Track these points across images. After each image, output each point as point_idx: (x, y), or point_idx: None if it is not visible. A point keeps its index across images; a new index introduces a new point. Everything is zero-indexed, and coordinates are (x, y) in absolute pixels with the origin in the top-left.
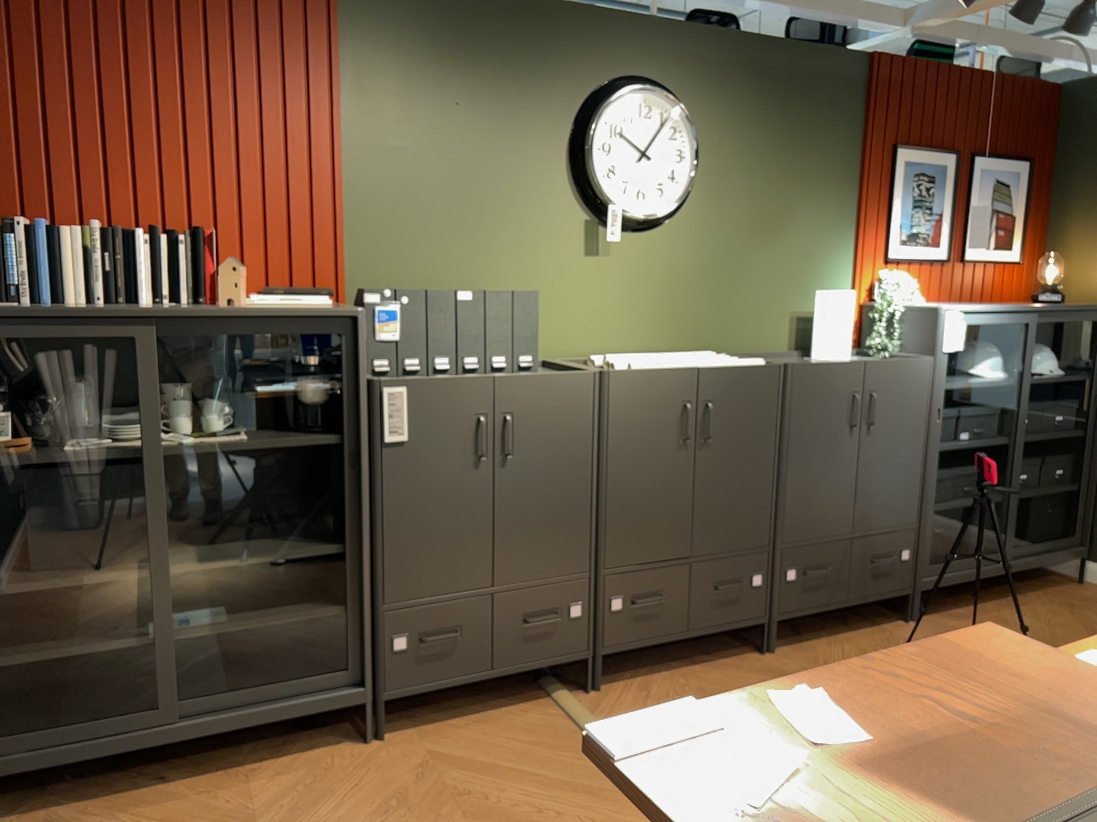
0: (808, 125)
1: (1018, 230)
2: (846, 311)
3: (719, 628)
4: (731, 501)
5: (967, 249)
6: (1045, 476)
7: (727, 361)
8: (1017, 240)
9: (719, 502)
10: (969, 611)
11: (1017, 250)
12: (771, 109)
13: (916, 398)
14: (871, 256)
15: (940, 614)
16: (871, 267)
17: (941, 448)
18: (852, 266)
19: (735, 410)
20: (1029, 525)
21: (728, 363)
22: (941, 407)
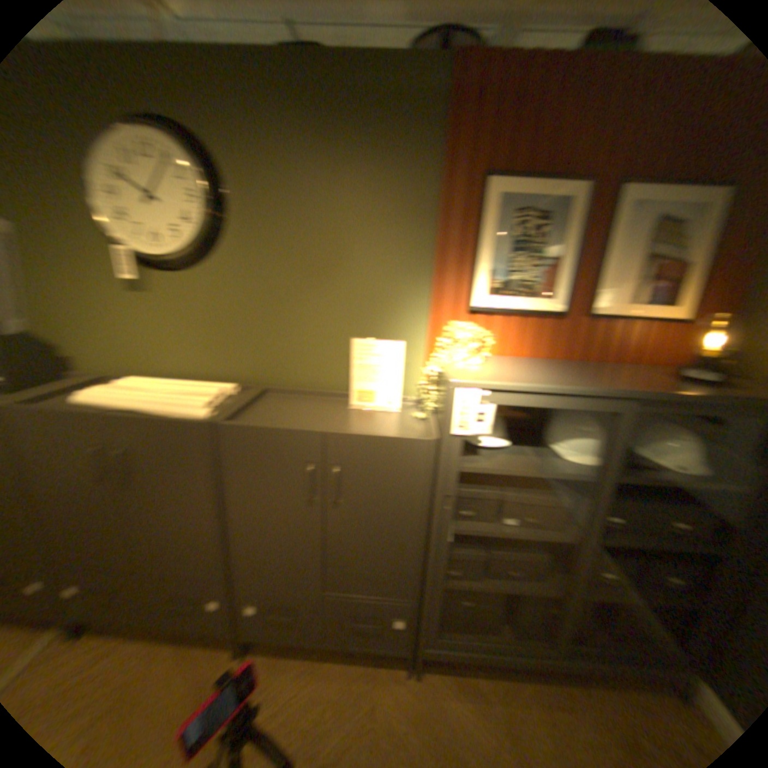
0: (359, 153)
1: (692, 279)
2: (390, 361)
3: (173, 632)
4: (162, 539)
5: (595, 299)
6: (647, 578)
7: (163, 407)
8: (688, 291)
9: (149, 538)
10: (490, 688)
11: (684, 304)
12: (307, 136)
13: (401, 479)
14: (447, 302)
15: (456, 676)
16: (446, 314)
17: (459, 530)
18: (424, 312)
19: (149, 460)
20: (617, 617)
21: (162, 410)
22: (448, 493)
